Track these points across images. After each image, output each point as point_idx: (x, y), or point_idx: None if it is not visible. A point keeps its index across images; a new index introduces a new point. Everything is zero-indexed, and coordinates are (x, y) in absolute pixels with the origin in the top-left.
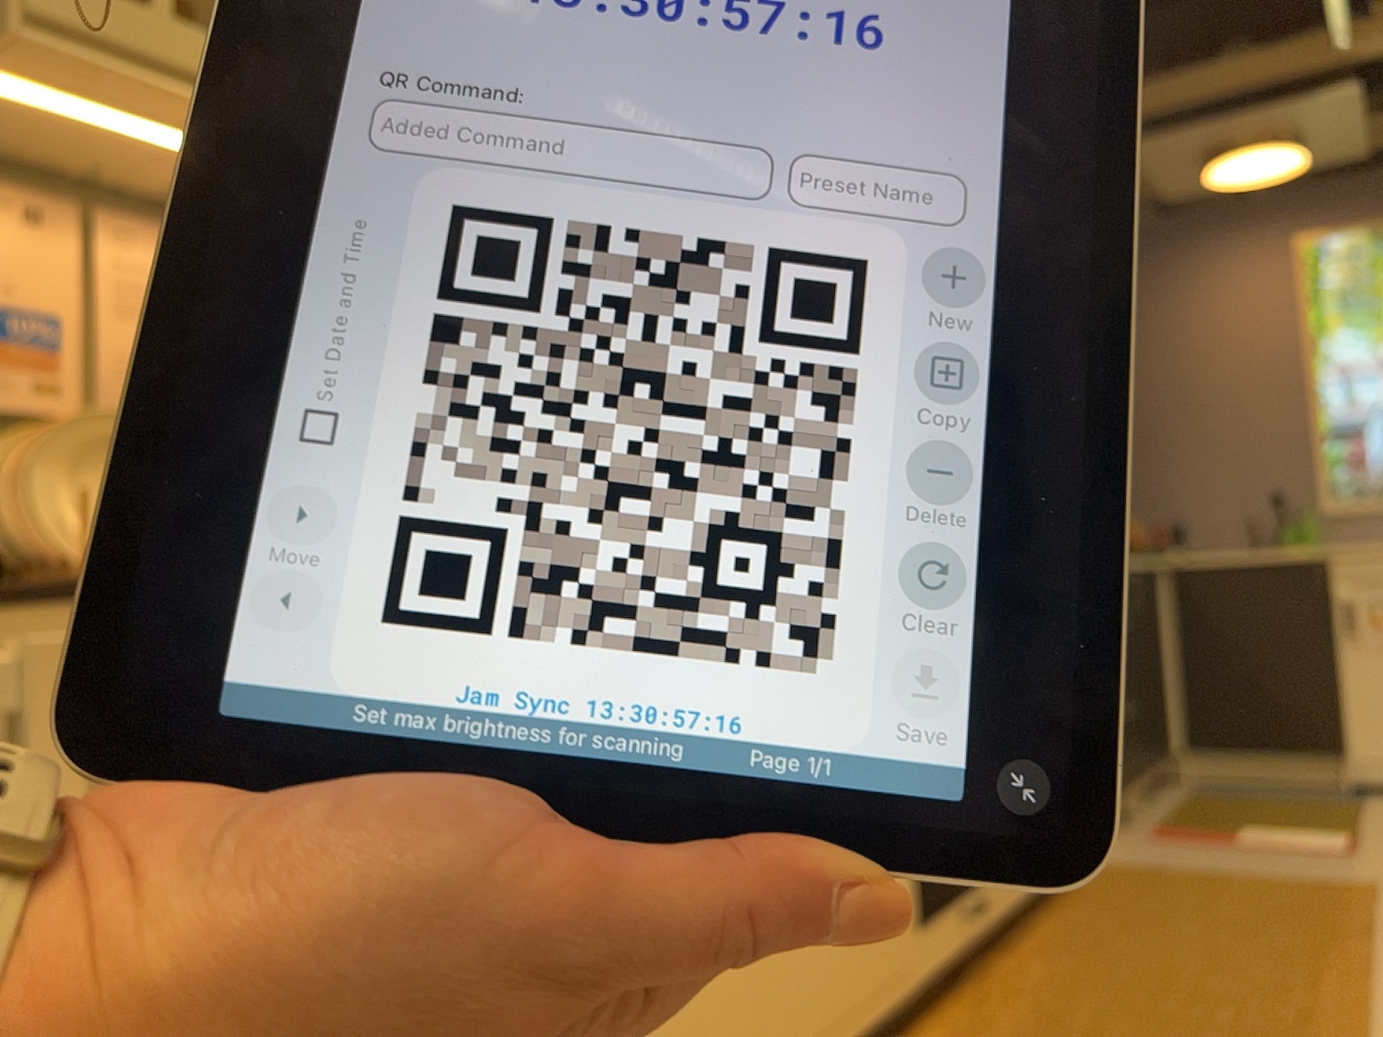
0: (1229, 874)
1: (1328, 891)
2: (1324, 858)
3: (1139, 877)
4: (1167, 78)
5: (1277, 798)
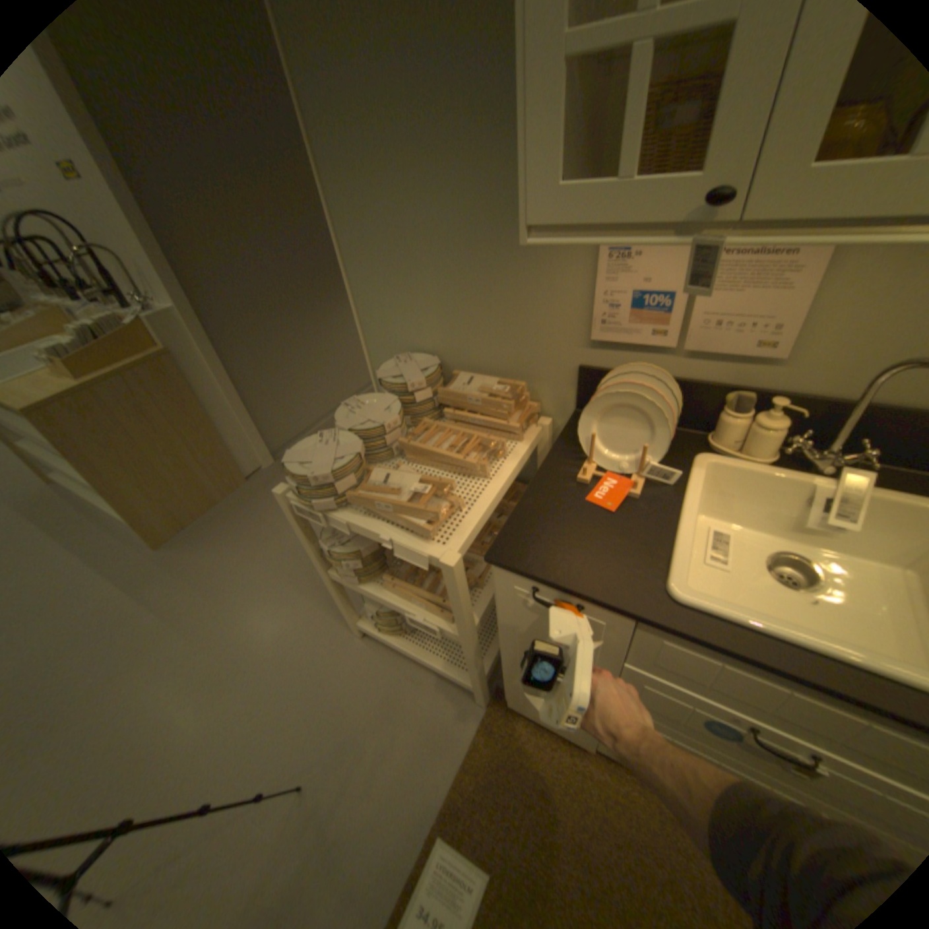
0: None
1: None
2: None
3: None
4: None
5: None
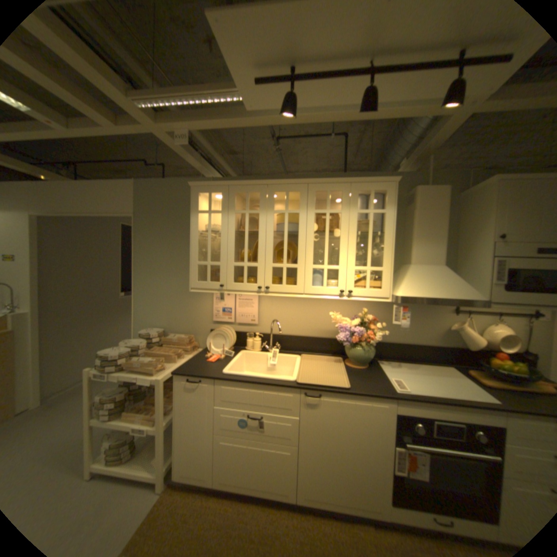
0: None
1: None
2: None
3: None
4: None
5: None
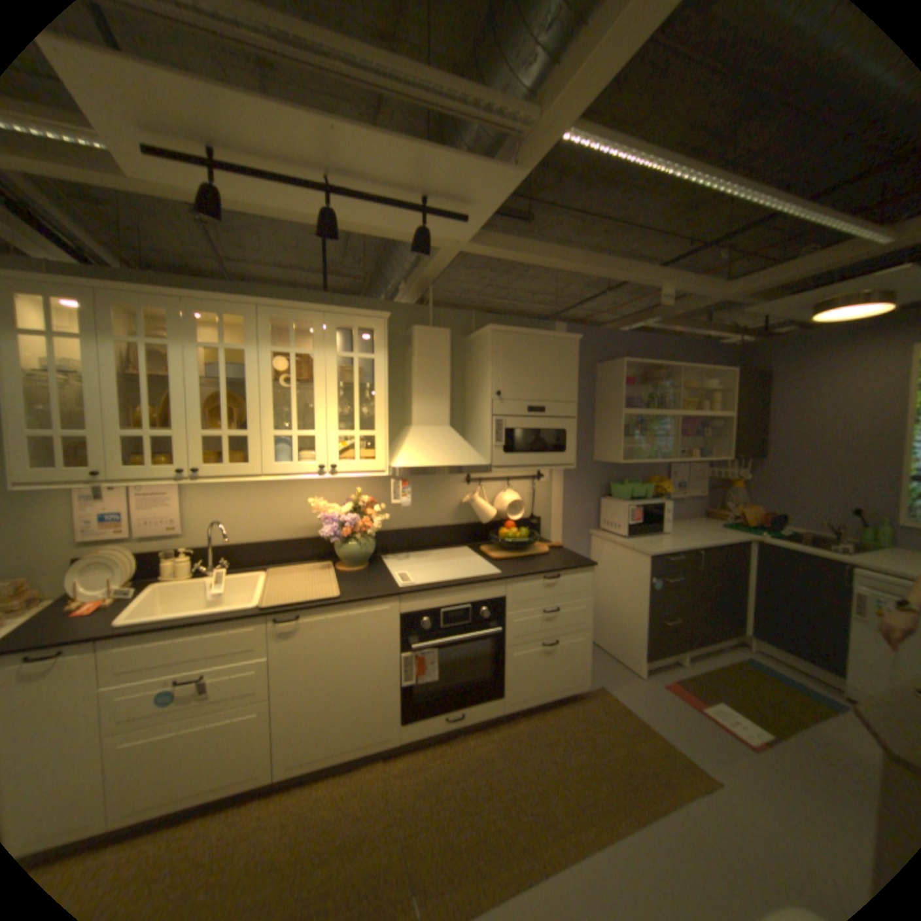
0: (659, 732)
1: (684, 772)
2: (730, 746)
3: (613, 713)
4: (764, 272)
5: (785, 686)
